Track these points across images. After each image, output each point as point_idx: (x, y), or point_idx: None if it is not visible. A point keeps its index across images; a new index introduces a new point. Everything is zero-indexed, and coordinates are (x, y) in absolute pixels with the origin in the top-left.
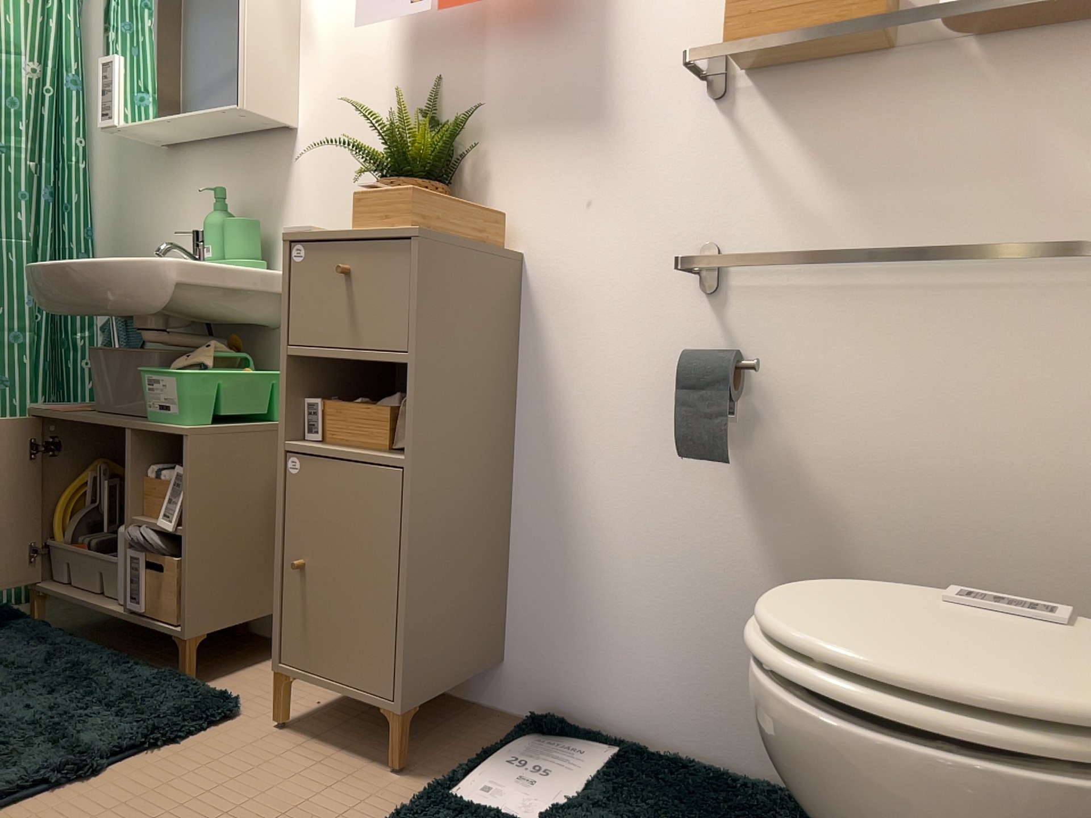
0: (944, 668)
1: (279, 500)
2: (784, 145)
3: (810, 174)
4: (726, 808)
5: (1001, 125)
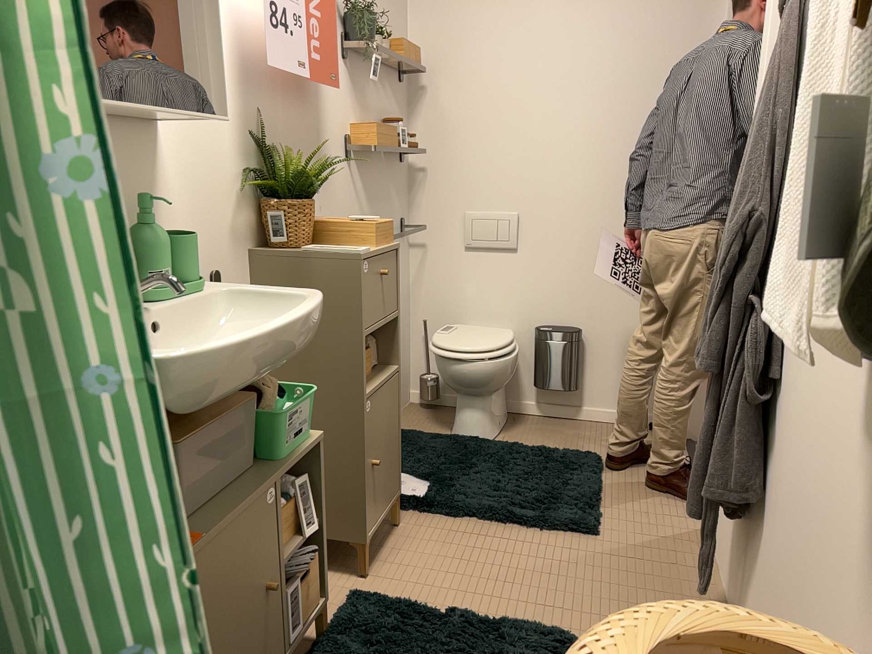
0: (504, 338)
1: (368, 432)
2: (362, 188)
3: (366, 200)
4: (404, 445)
5: (388, 187)
